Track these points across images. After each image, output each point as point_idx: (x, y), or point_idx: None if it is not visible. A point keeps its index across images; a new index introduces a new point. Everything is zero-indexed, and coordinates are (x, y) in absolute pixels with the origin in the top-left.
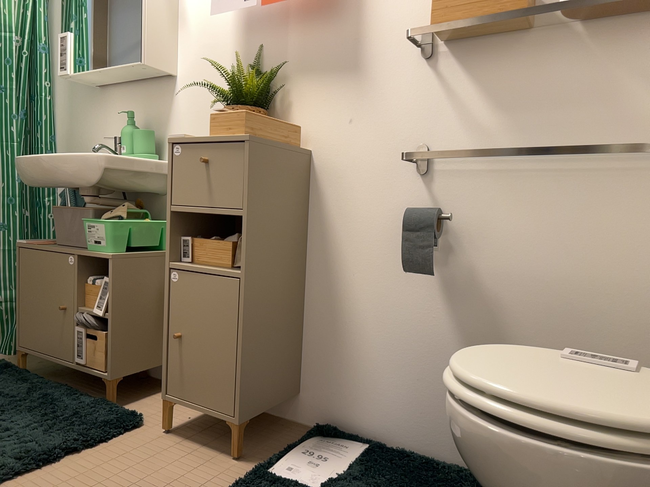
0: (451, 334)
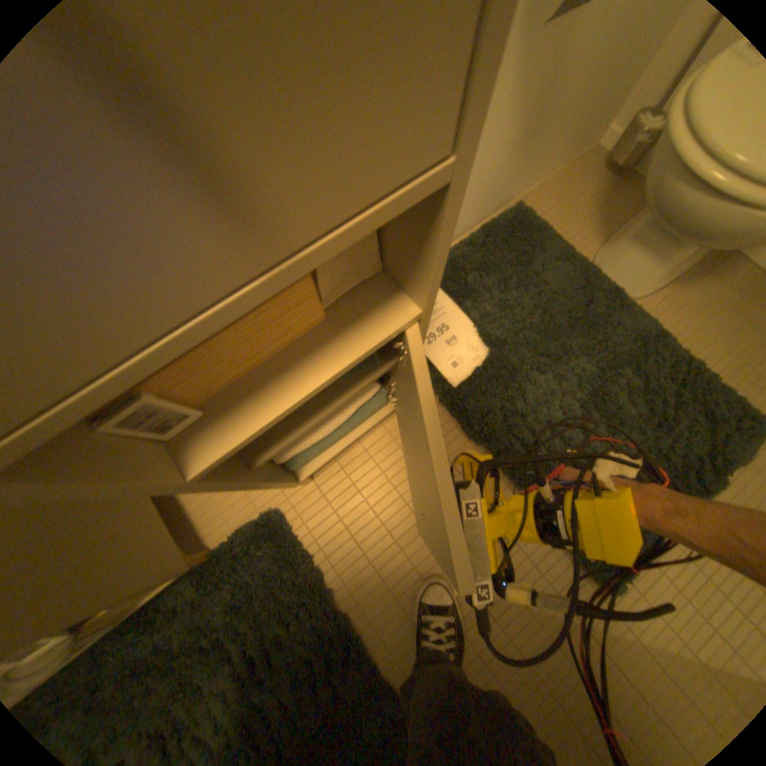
0: (510, 97)
